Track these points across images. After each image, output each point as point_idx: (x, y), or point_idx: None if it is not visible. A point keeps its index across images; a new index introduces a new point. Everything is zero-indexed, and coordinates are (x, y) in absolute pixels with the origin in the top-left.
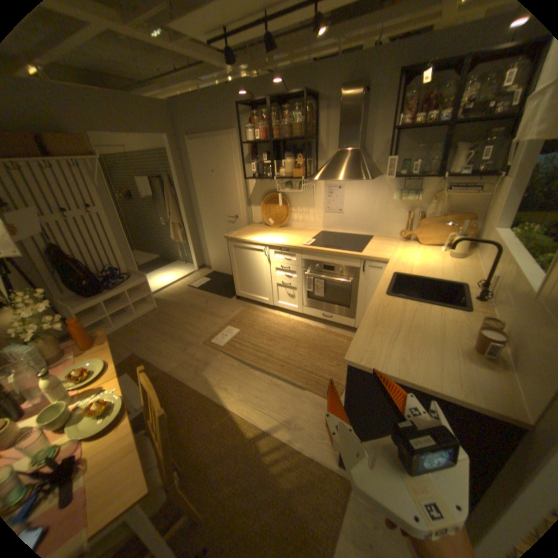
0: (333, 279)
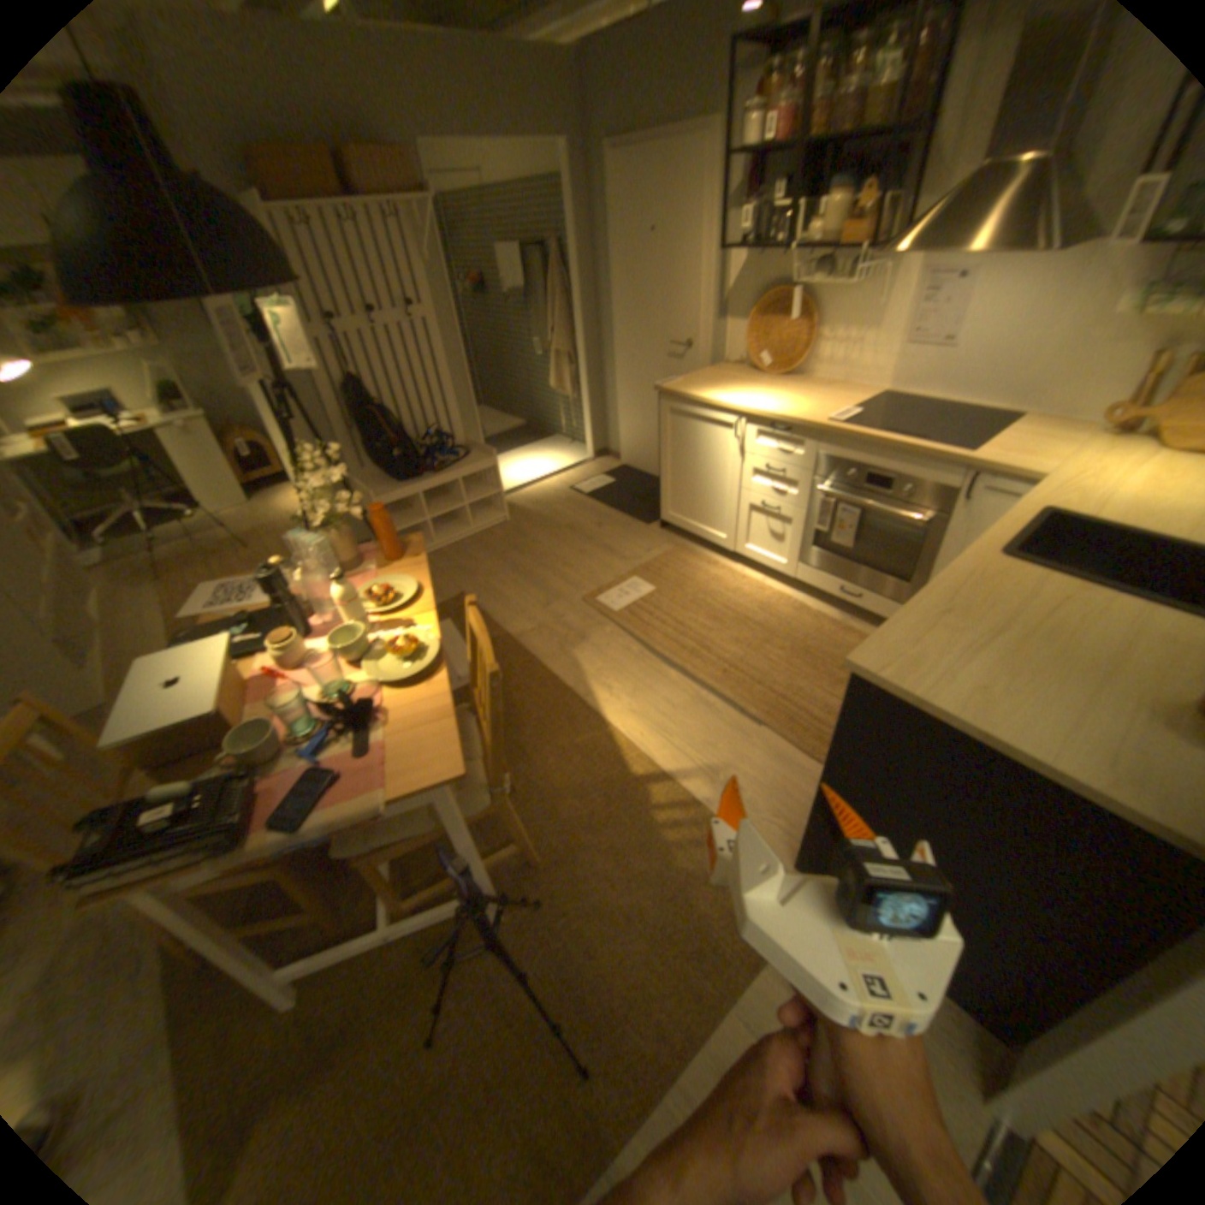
0: (883, 509)
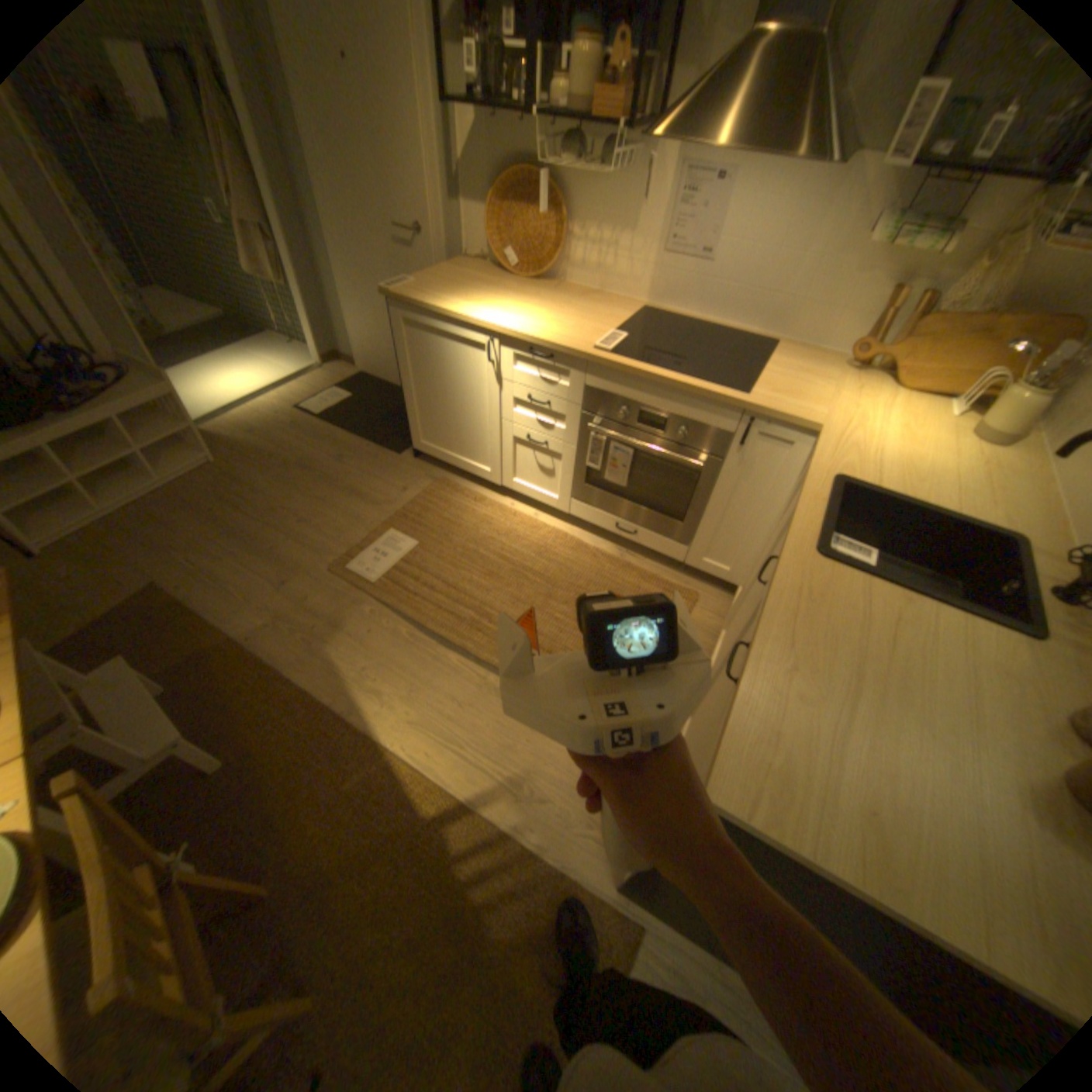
0: (660, 452)
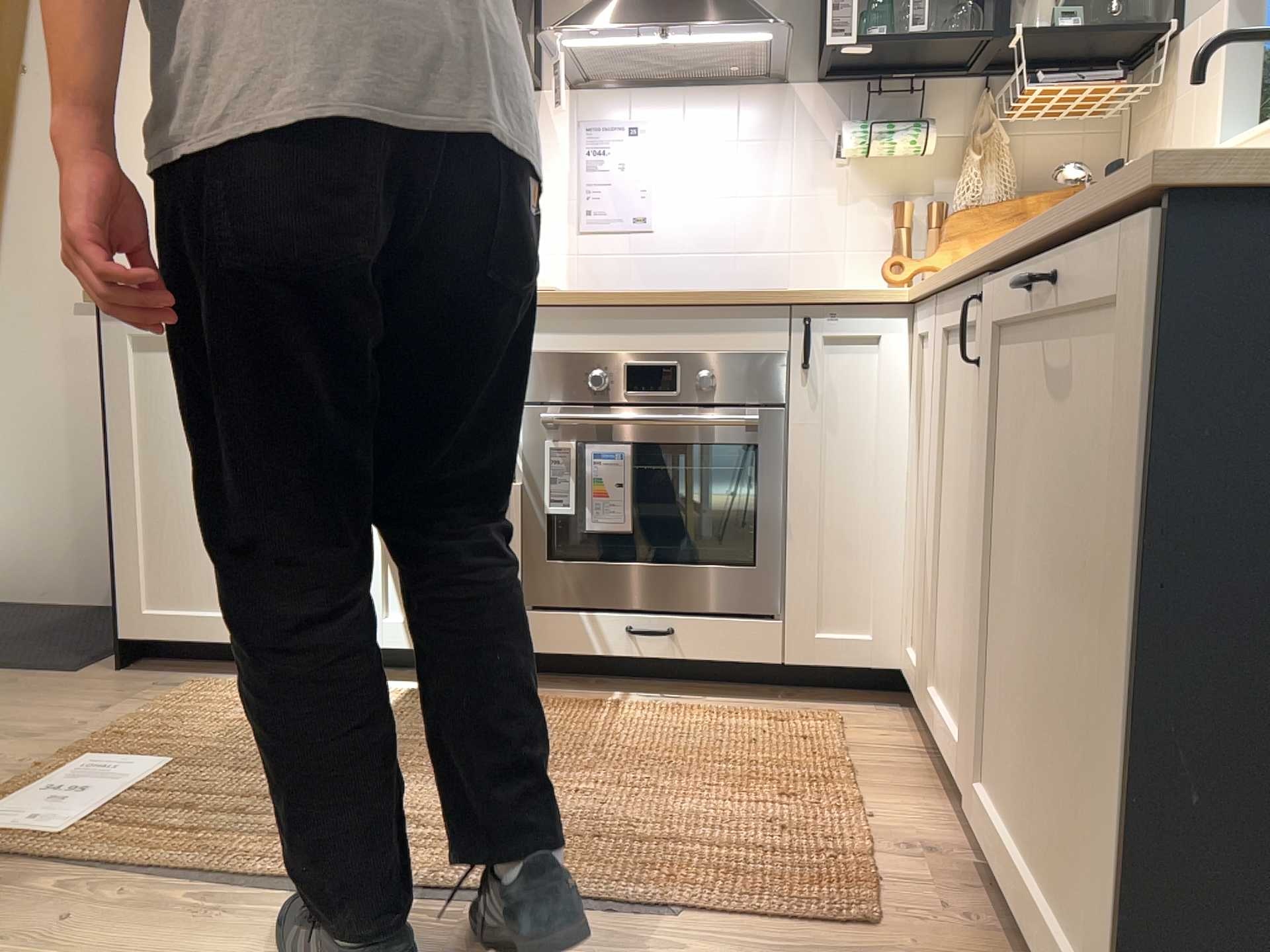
0: (684, 420)
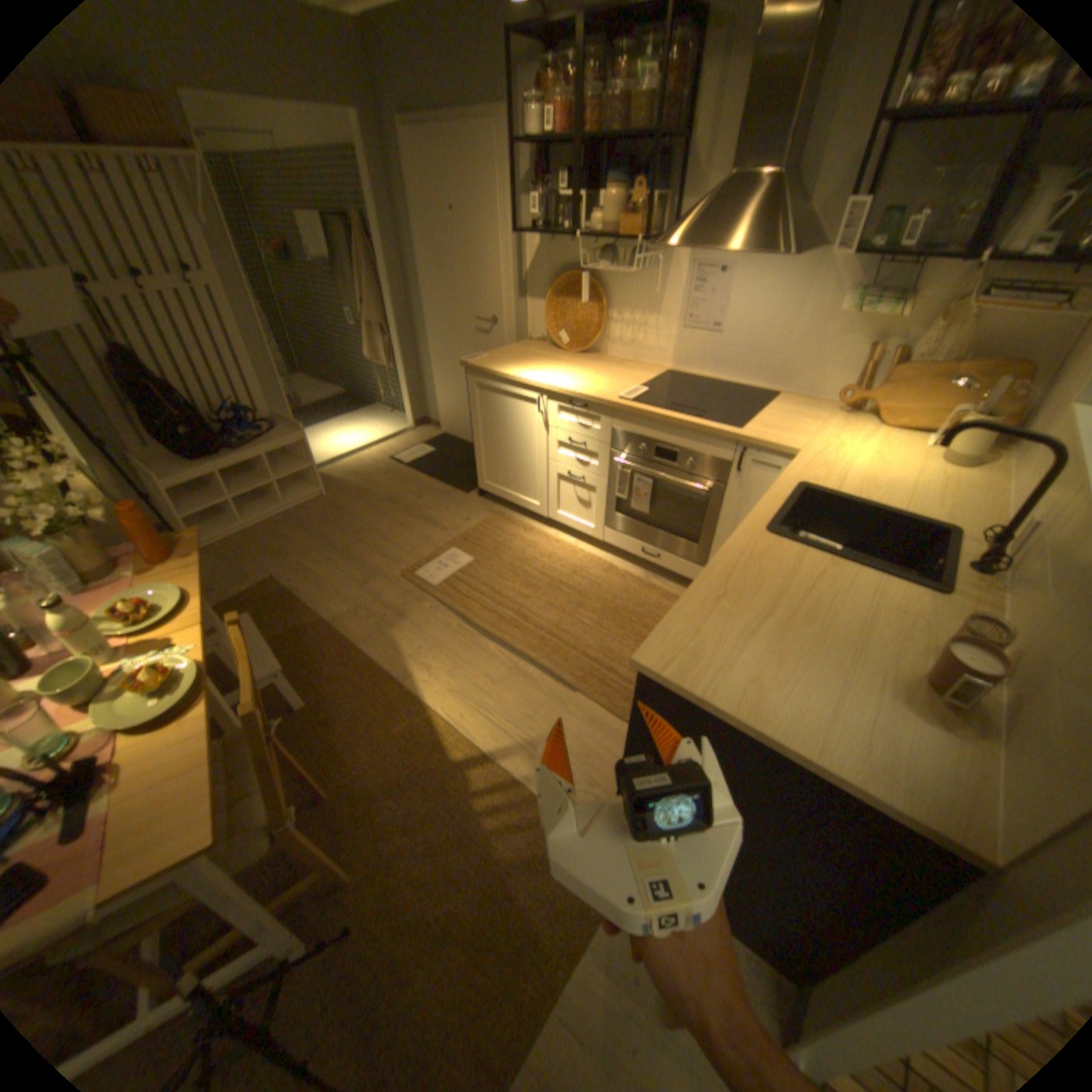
0: (671, 480)
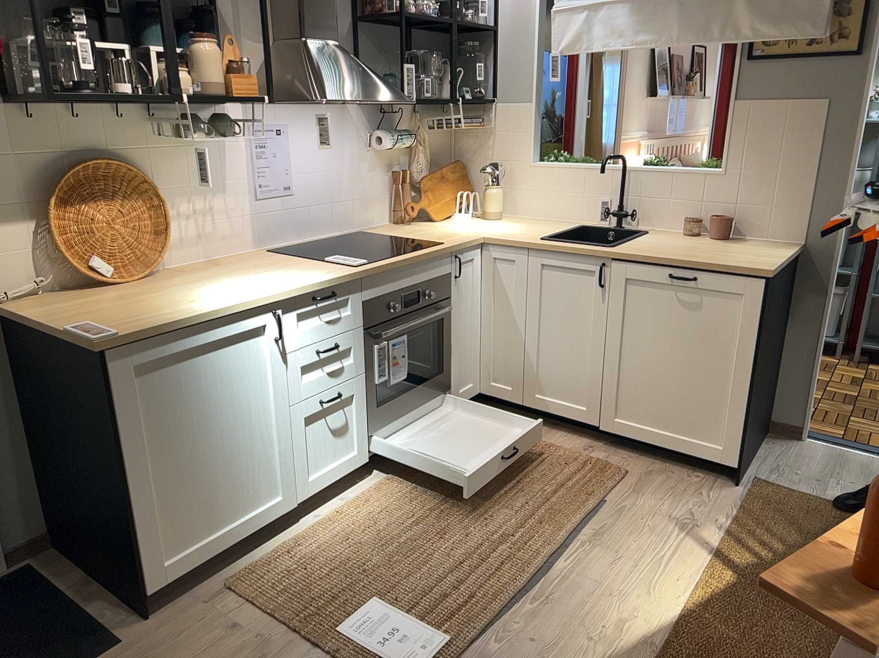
0: (429, 316)
